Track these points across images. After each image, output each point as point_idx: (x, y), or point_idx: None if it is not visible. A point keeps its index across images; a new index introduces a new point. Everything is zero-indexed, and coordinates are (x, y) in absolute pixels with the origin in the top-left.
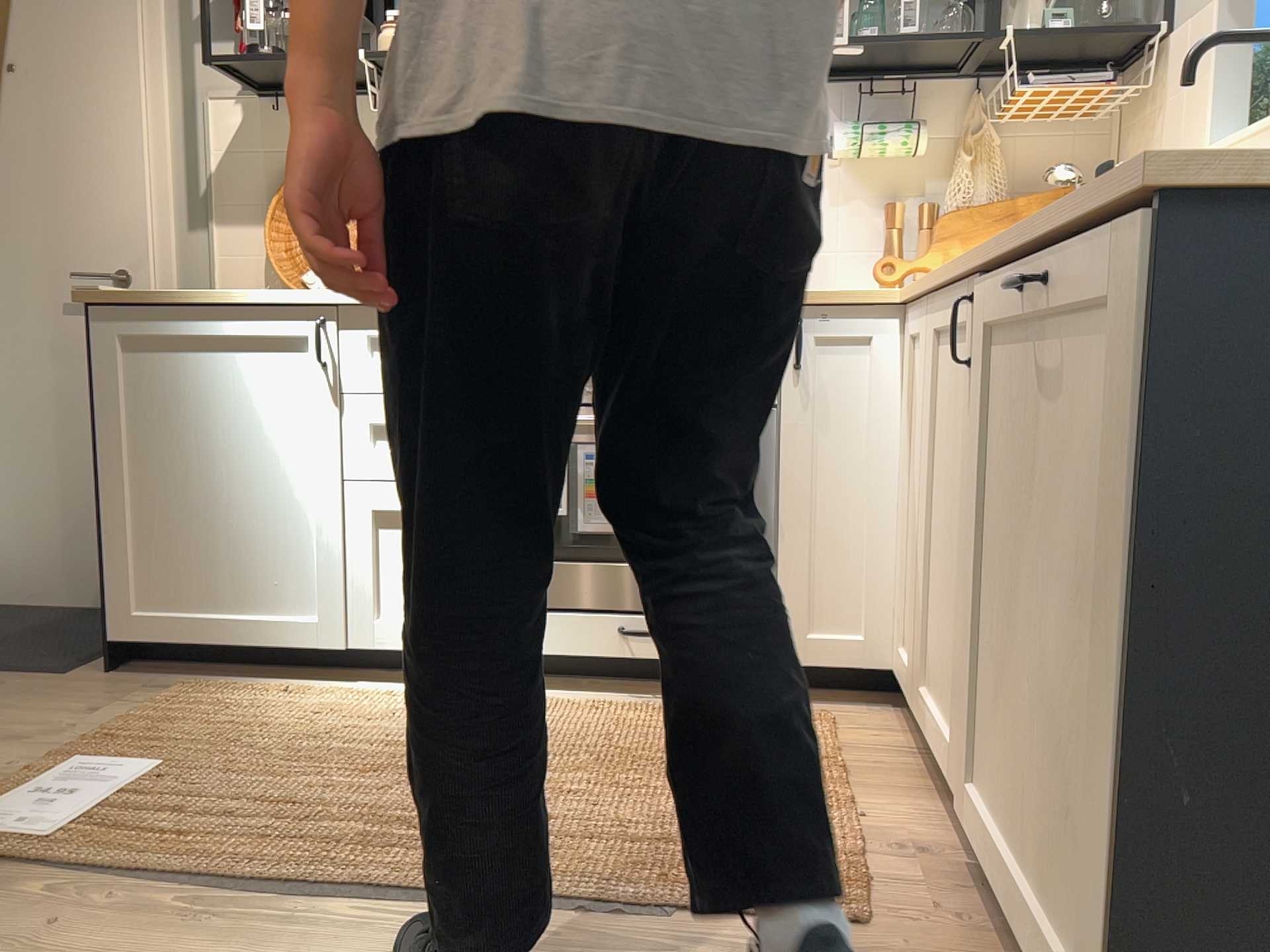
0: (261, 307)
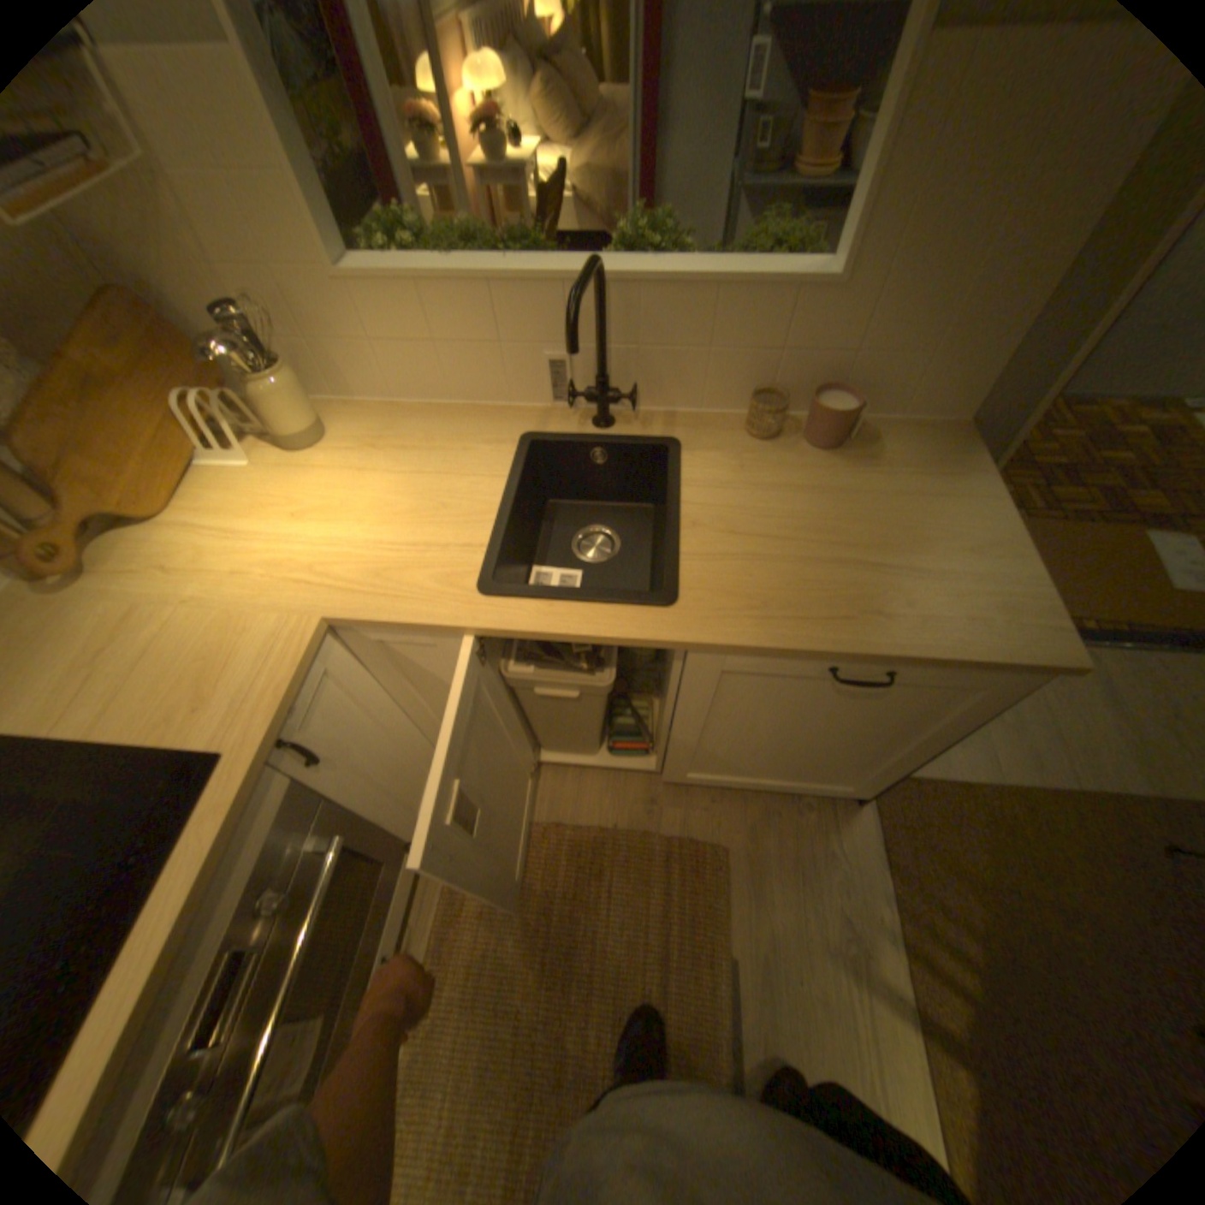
0: None
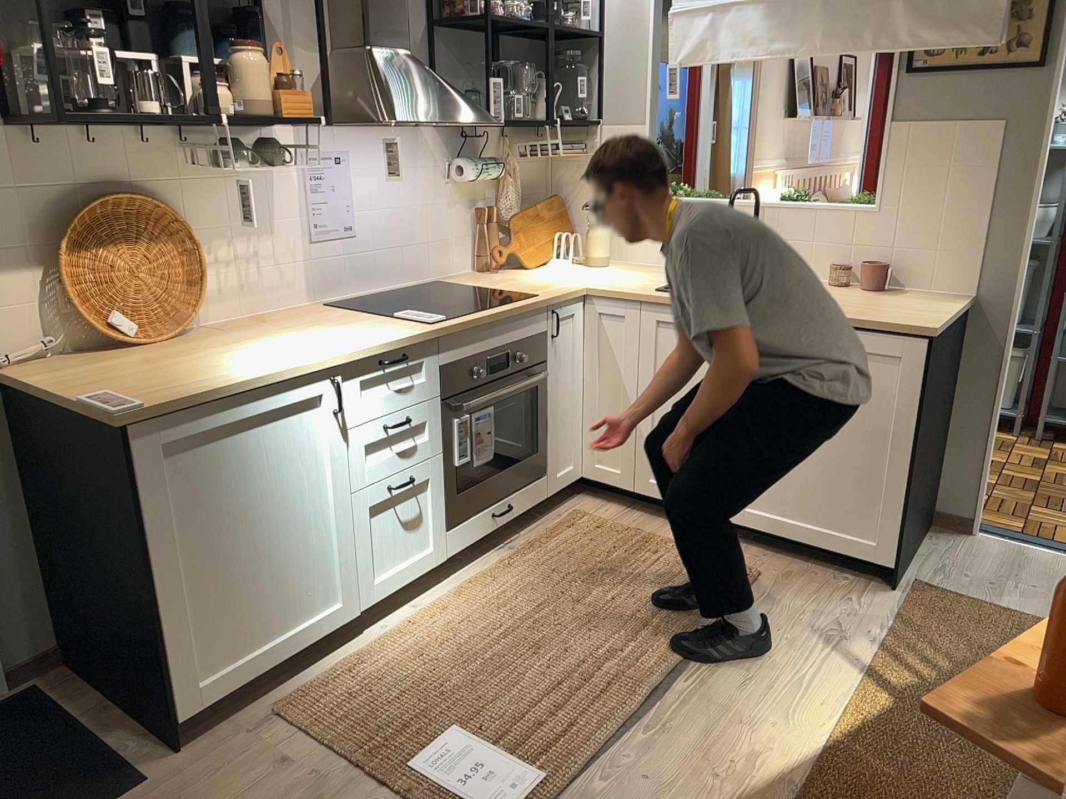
0: (289, 381)
